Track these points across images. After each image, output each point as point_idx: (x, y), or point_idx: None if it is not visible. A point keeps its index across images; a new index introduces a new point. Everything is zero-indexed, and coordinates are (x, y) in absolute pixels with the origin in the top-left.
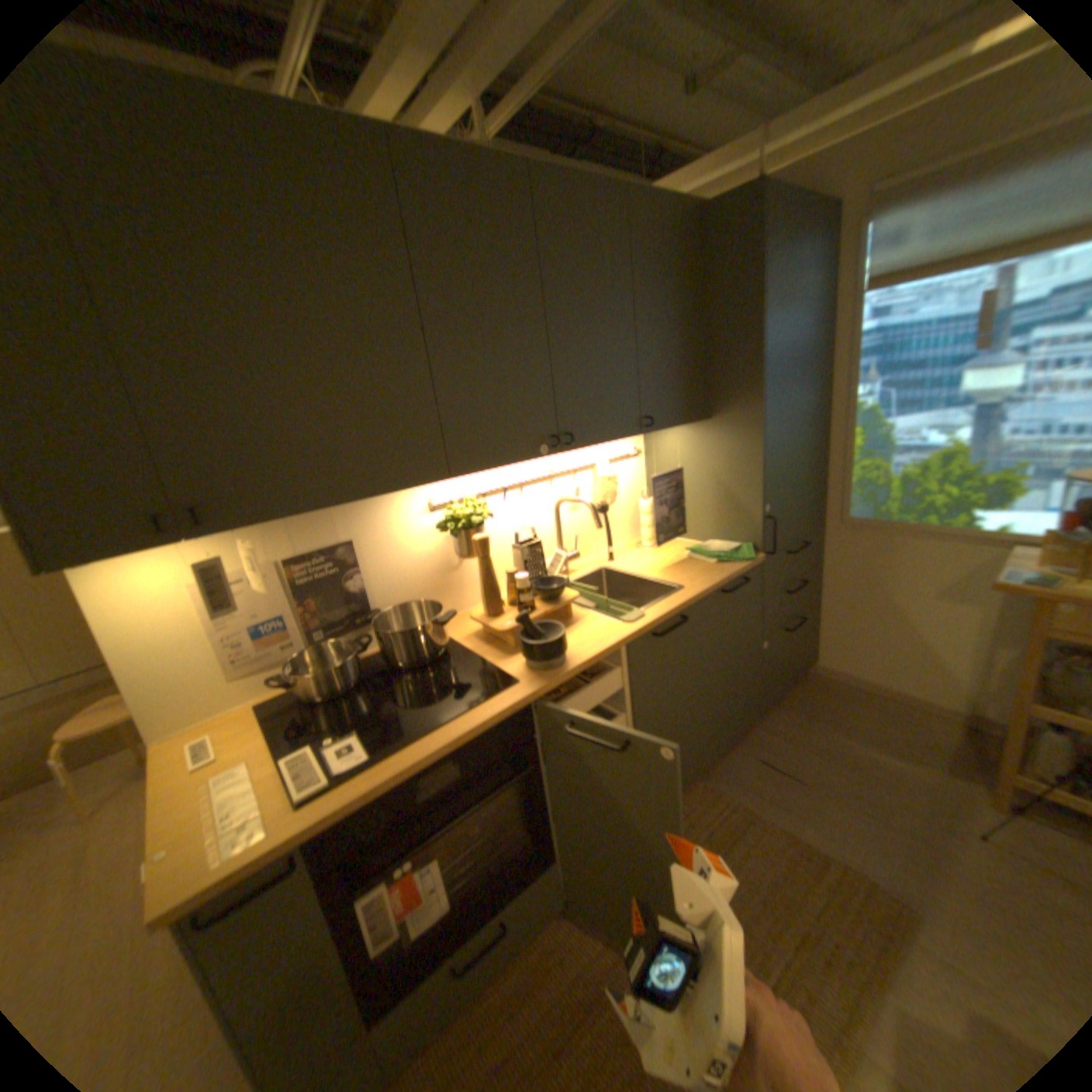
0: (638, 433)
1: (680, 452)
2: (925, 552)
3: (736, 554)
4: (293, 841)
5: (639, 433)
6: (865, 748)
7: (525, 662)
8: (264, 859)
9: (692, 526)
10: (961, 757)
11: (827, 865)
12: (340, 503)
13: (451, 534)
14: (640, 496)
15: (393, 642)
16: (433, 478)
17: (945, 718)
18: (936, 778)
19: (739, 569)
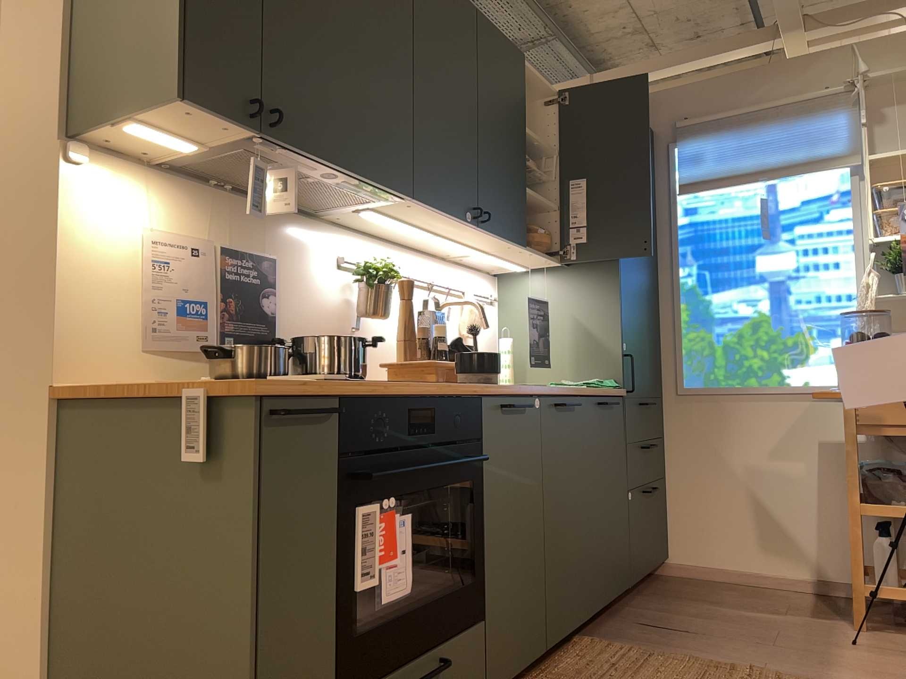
0: (520, 252)
1: (540, 298)
2: (752, 413)
3: (604, 383)
4: (341, 388)
5: (521, 252)
6: (735, 609)
7: (467, 375)
8: (322, 390)
9: (552, 372)
10: (819, 608)
11: (735, 667)
12: (345, 172)
13: (353, 295)
14: (500, 338)
15: (323, 352)
16: (395, 197)
17: (796, 589)
18: (804, 619)
19: (609, 392)
